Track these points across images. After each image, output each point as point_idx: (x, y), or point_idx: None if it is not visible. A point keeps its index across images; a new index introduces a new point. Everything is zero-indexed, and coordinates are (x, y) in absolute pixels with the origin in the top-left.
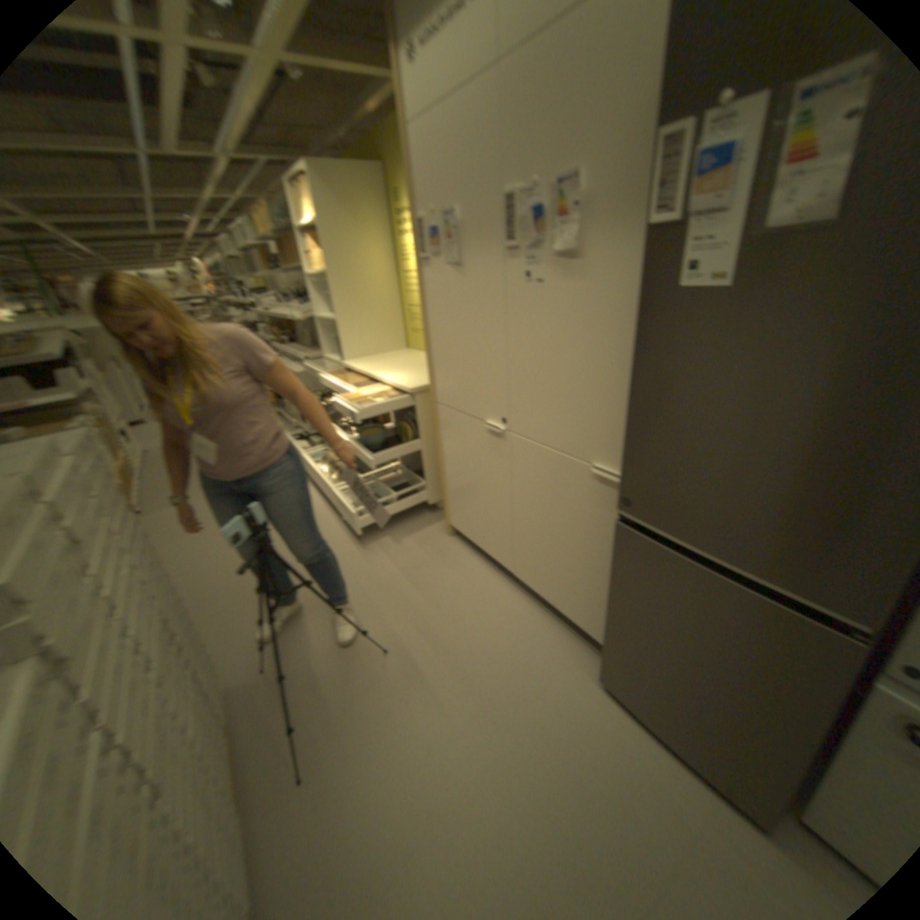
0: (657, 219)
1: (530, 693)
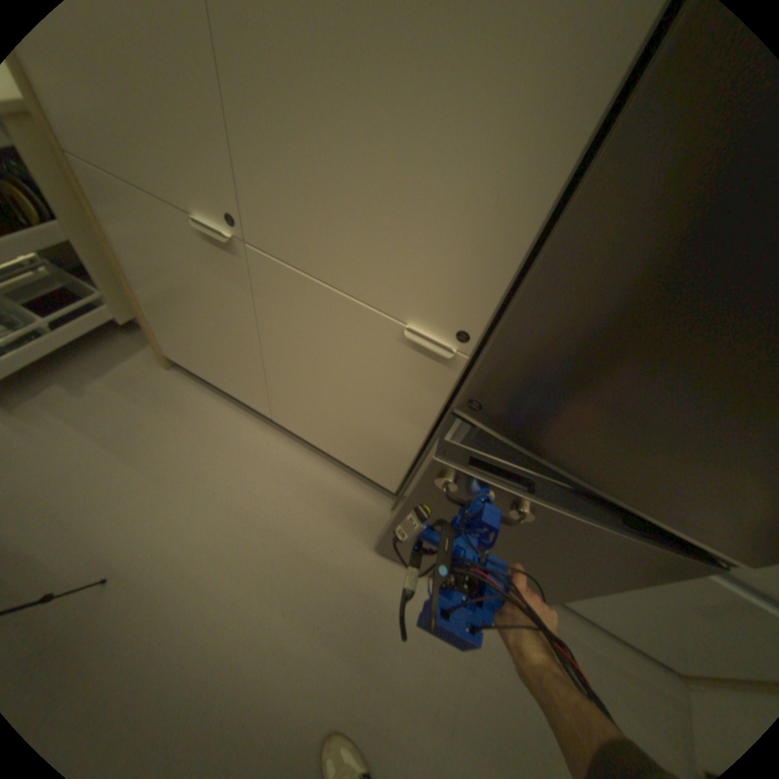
0: None
1: (318, 561)
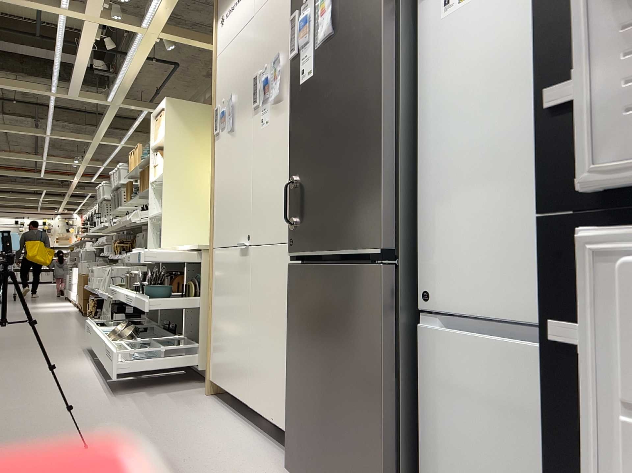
0: (292, 57)
1: None
